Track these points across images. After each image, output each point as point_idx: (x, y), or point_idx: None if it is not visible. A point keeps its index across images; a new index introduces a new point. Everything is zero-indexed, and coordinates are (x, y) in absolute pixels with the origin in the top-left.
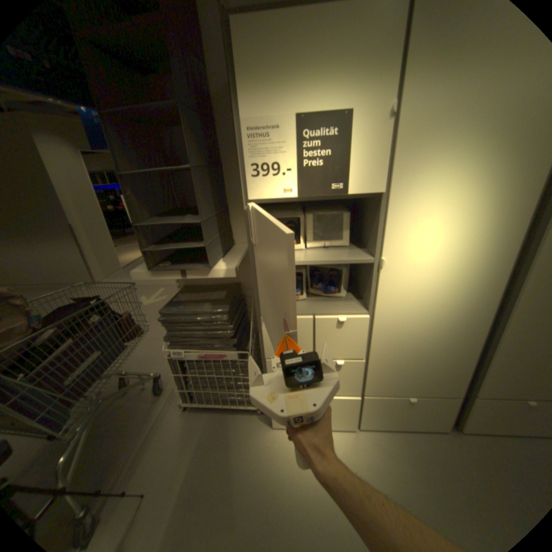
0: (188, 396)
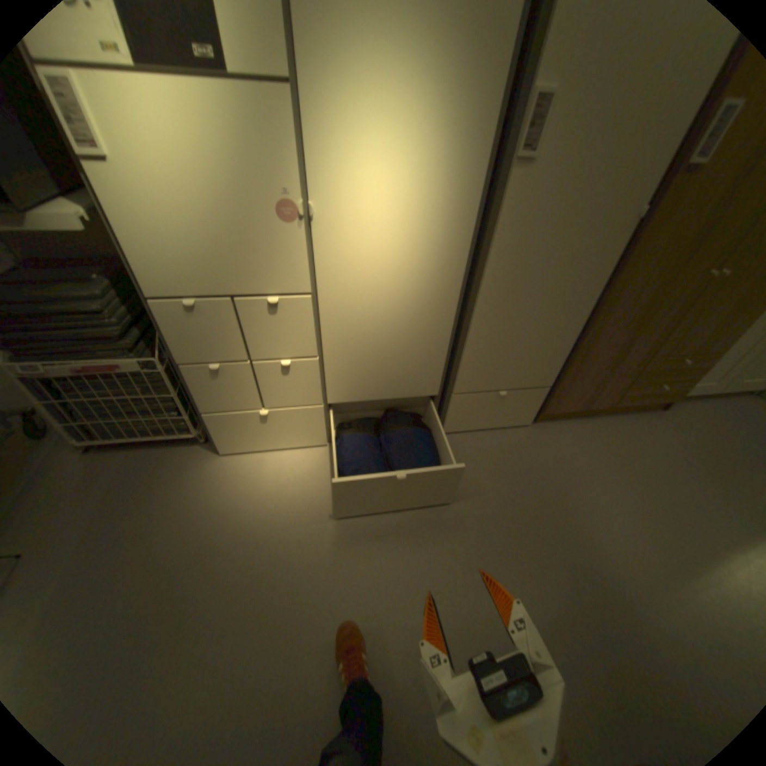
0: (82, 431)
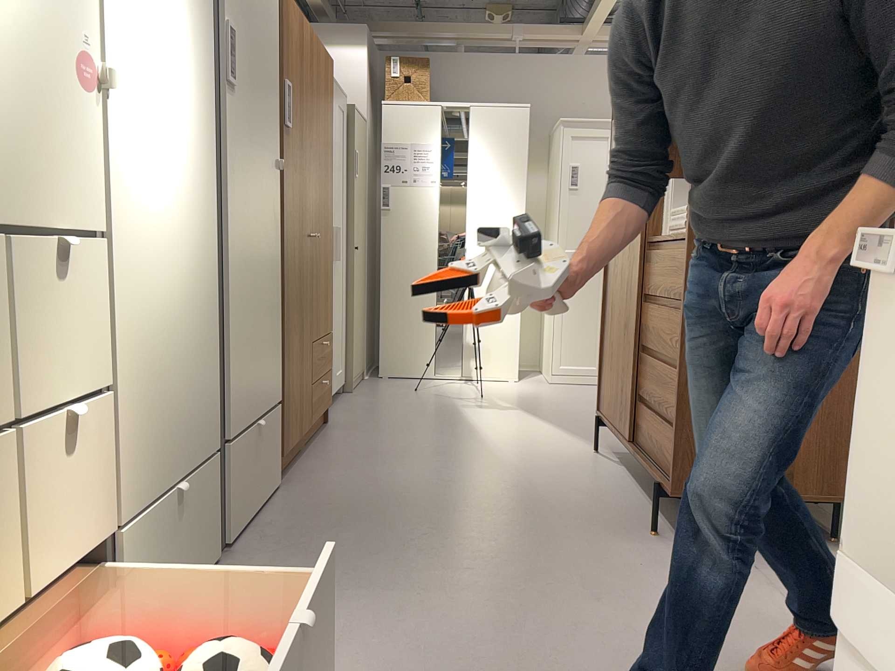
0: None
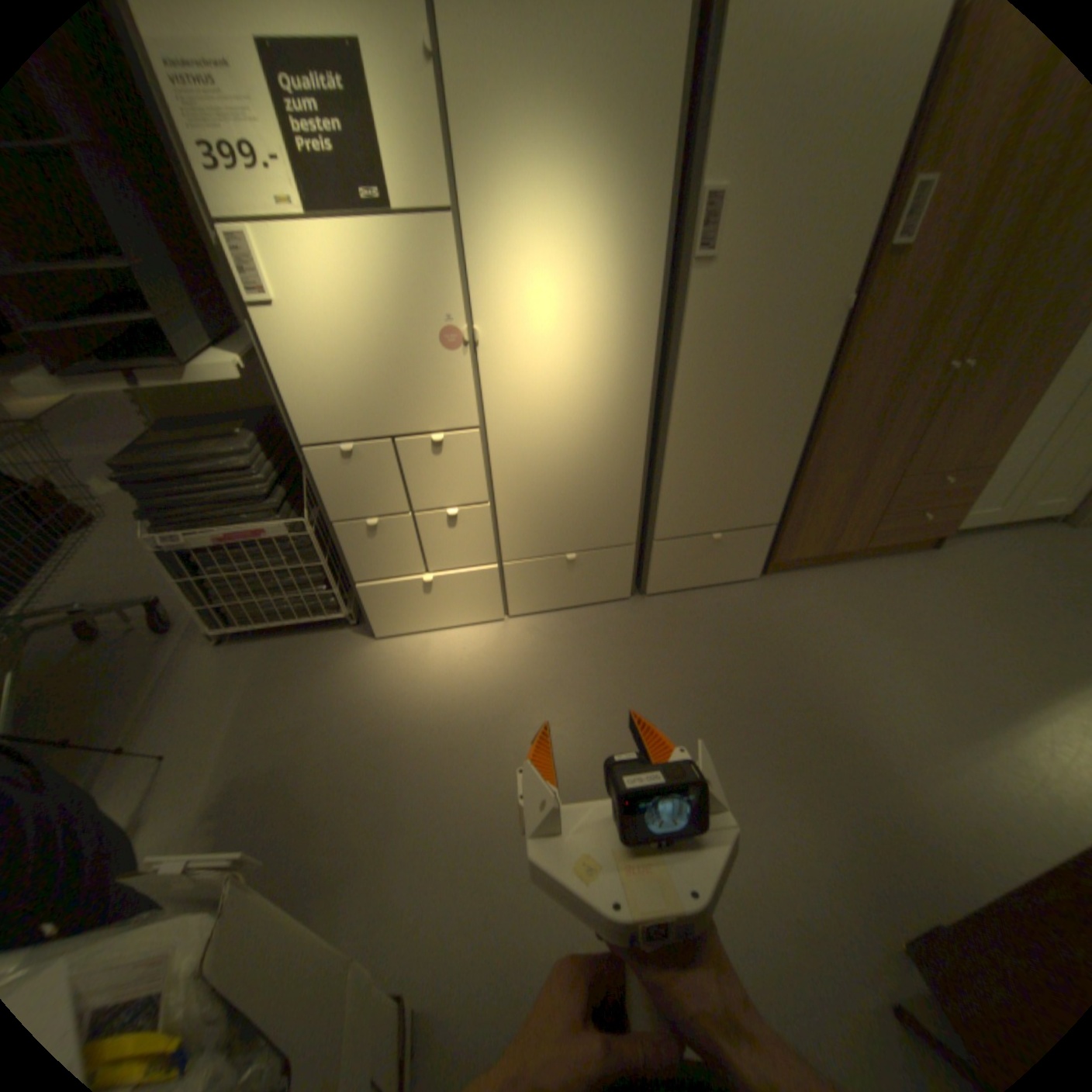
0: (217, 615)
